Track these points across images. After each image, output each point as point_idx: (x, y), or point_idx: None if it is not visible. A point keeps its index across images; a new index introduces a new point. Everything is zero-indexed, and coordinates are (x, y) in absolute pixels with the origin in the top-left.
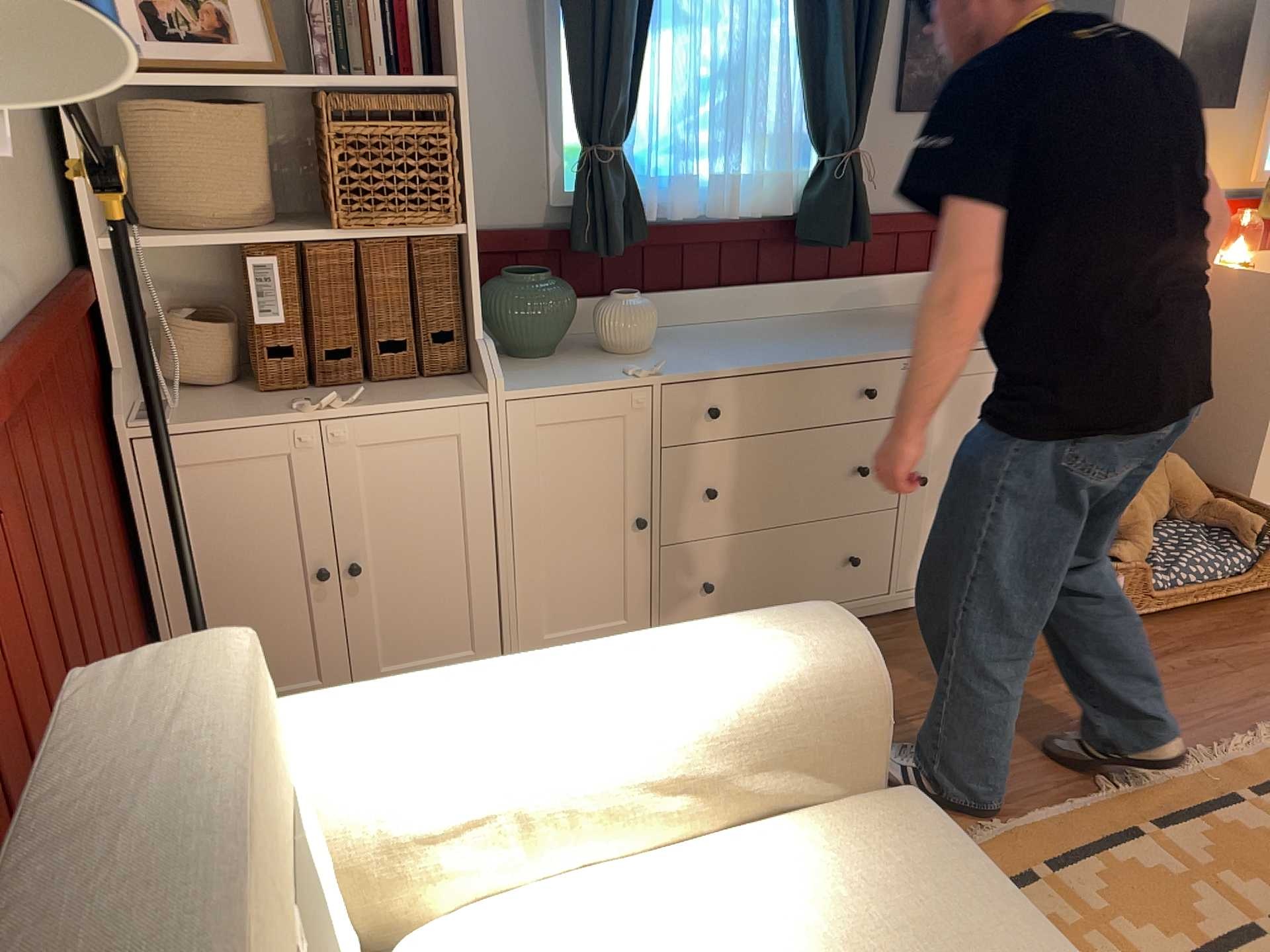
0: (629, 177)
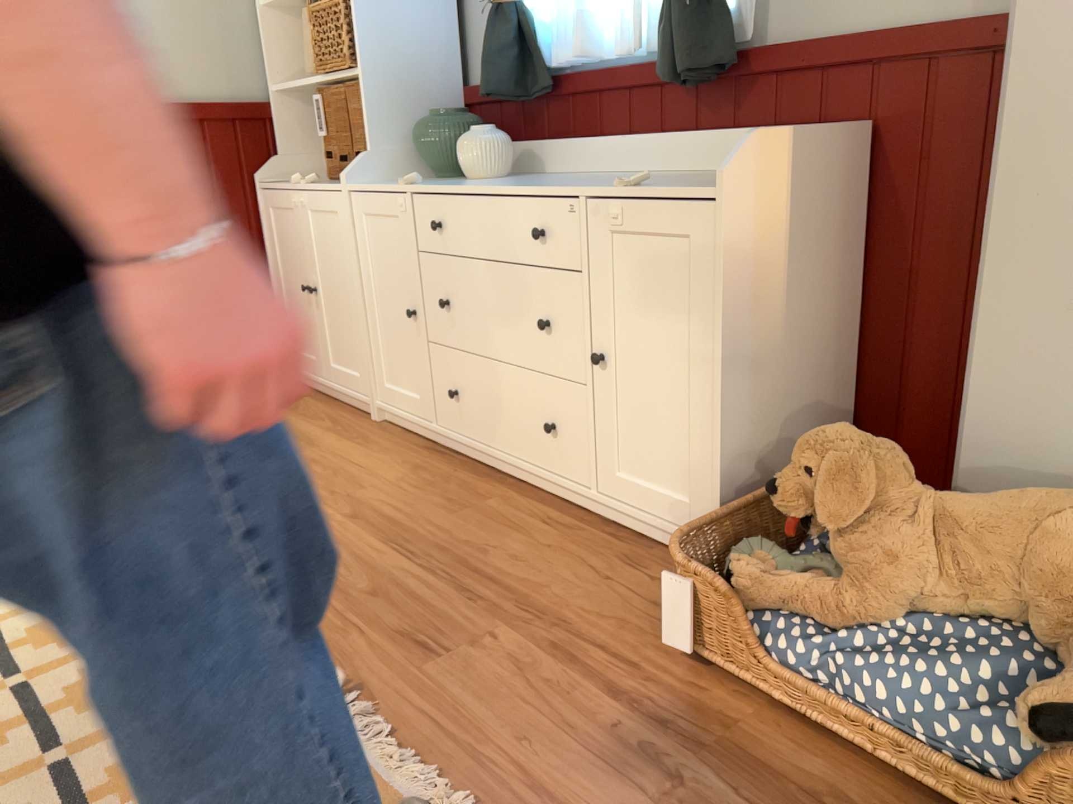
0: (522, 28)
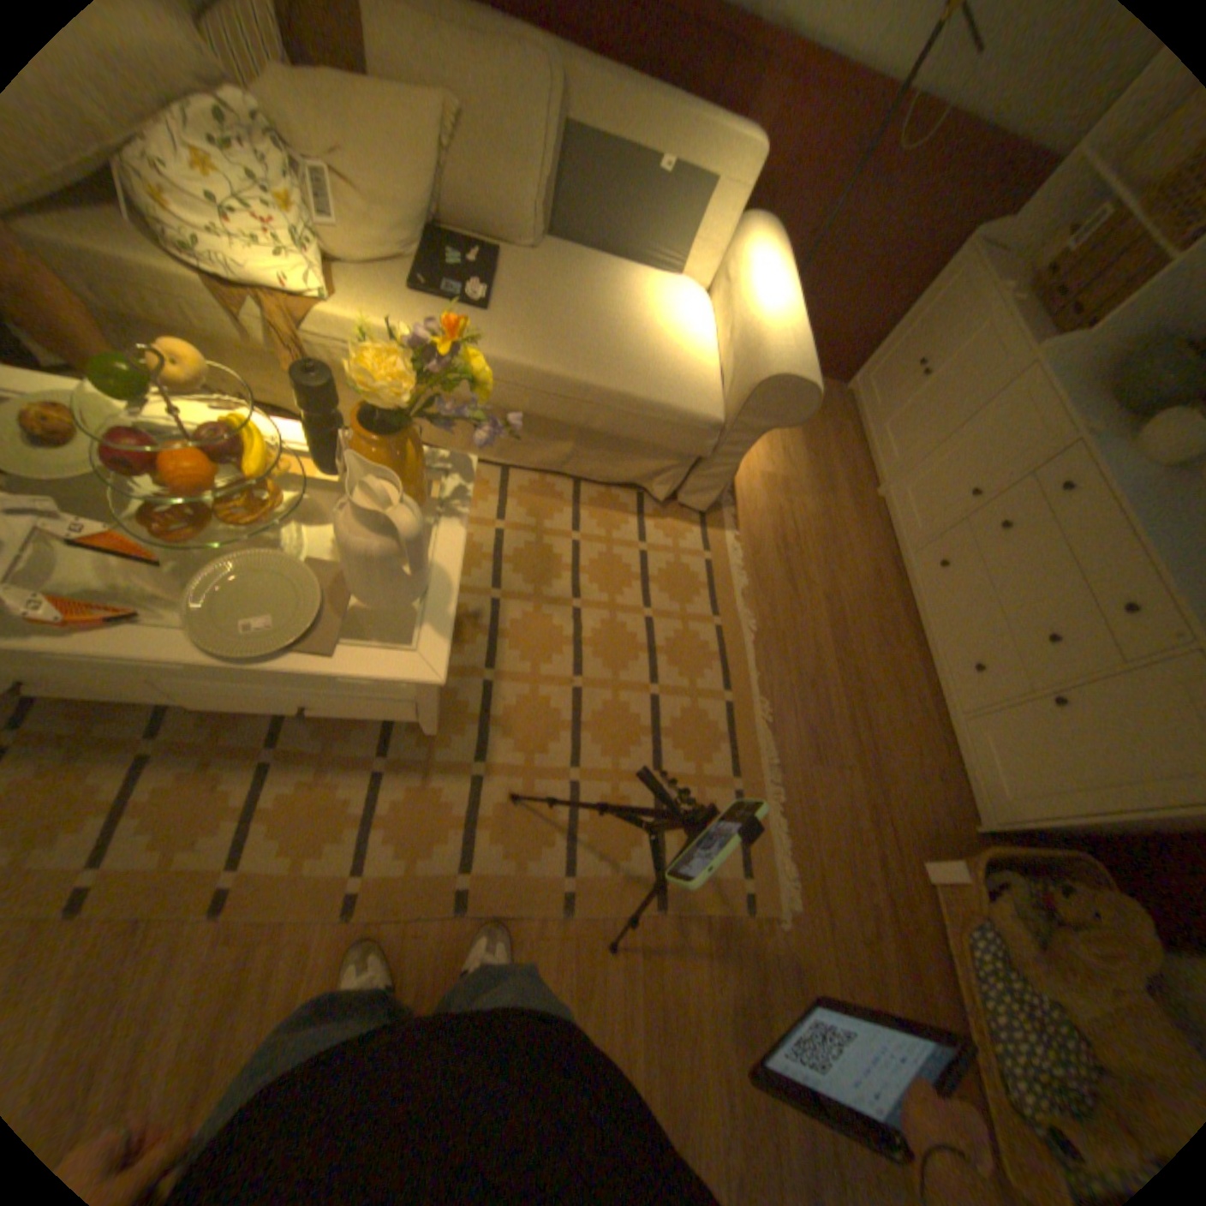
0: None
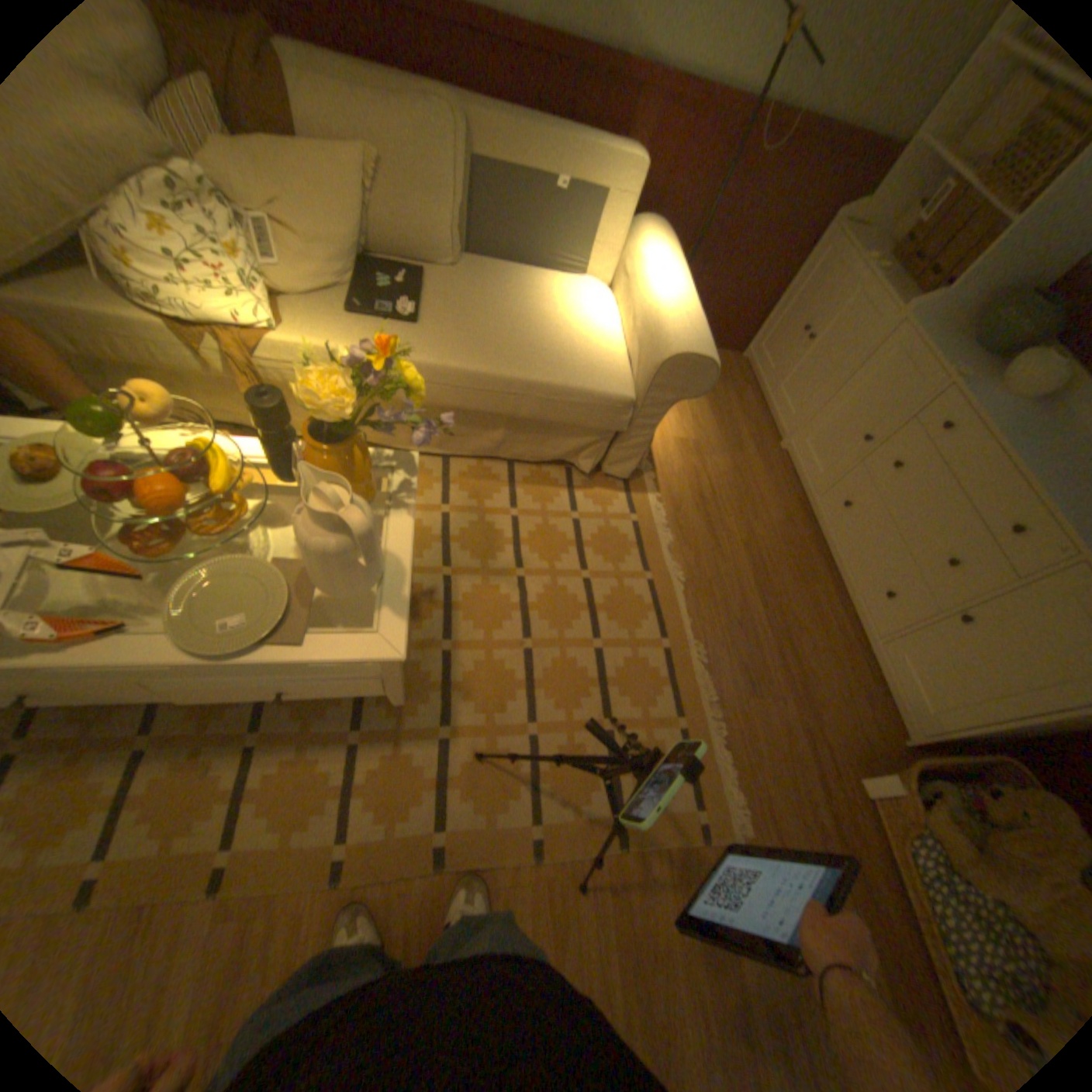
0: None
